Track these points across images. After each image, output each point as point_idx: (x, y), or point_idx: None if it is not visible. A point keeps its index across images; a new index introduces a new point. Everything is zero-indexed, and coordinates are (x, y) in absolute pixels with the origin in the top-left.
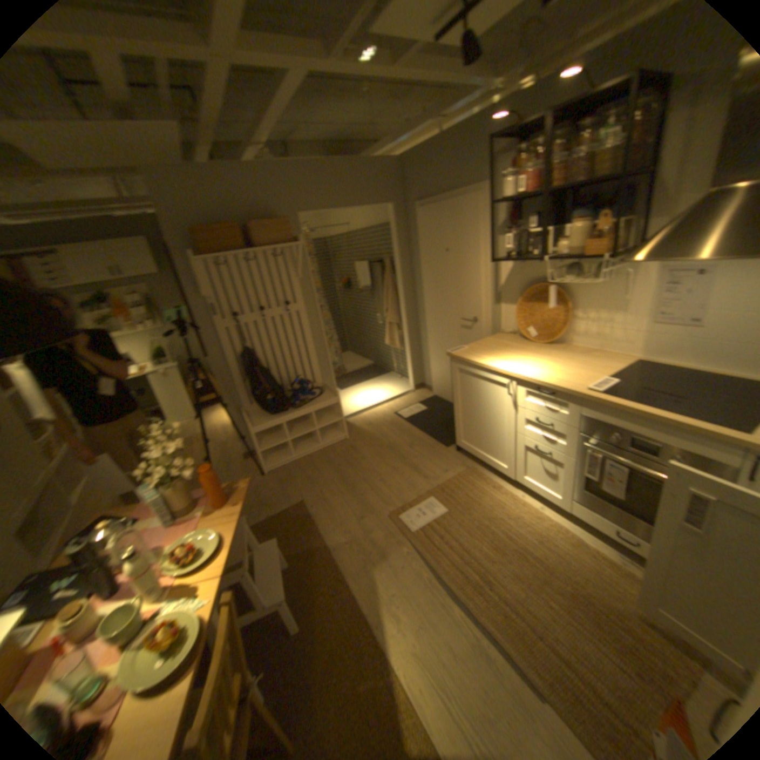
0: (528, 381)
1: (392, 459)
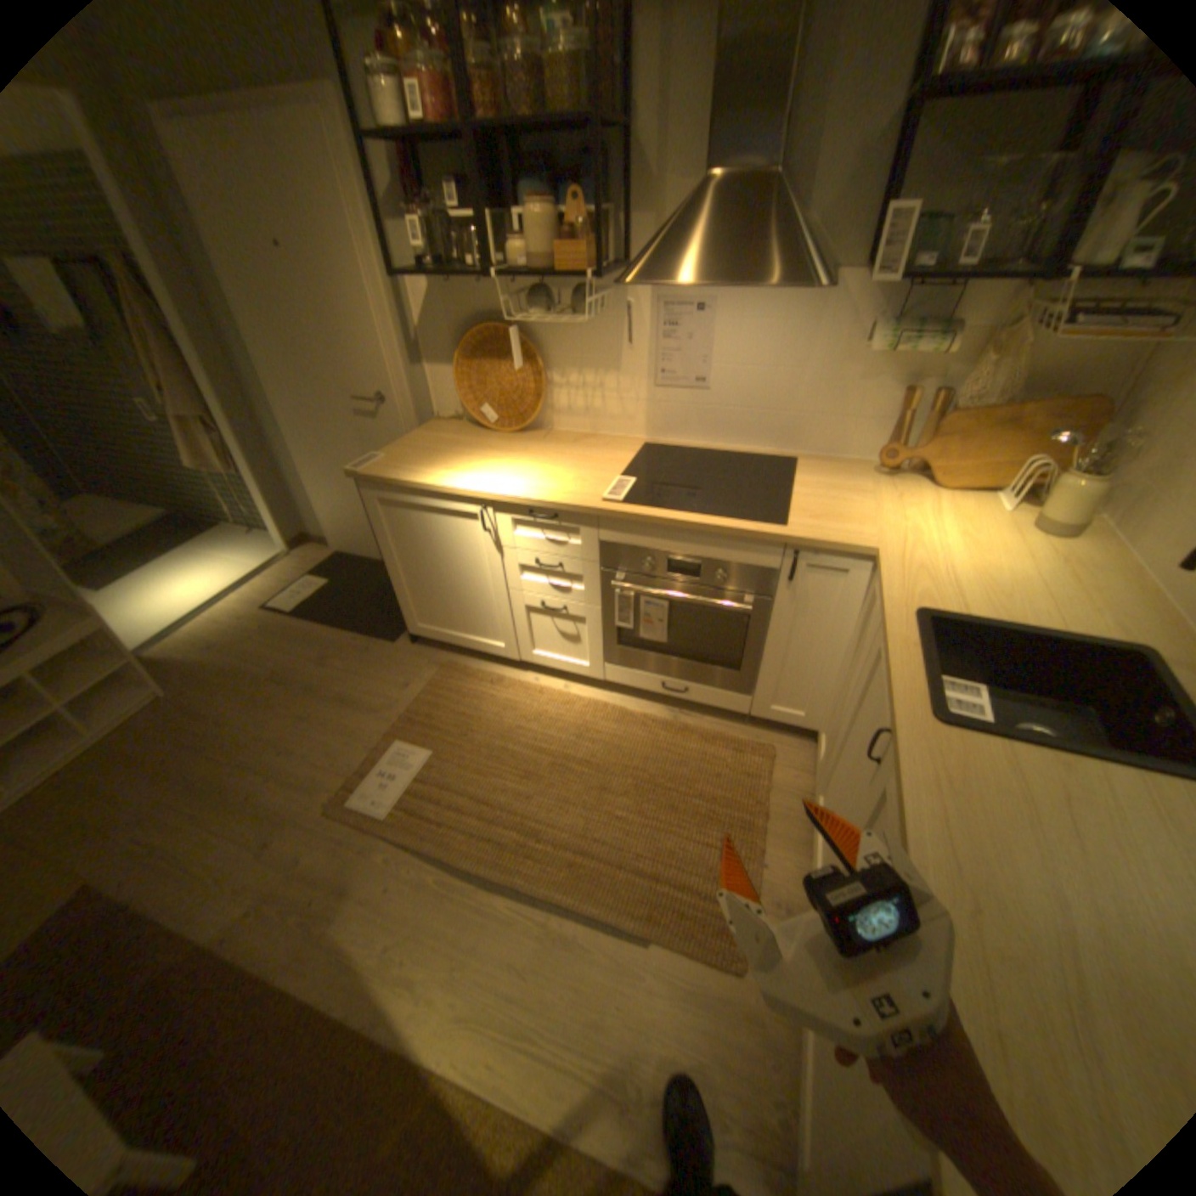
0: (515, 504)
1: (293, 700)
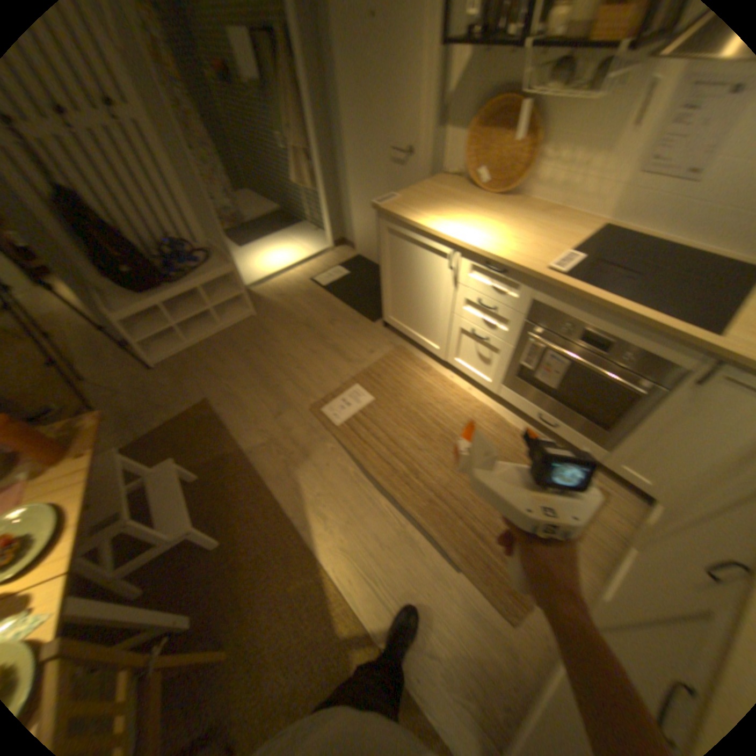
0: (478, 254)
1: (313, 340)
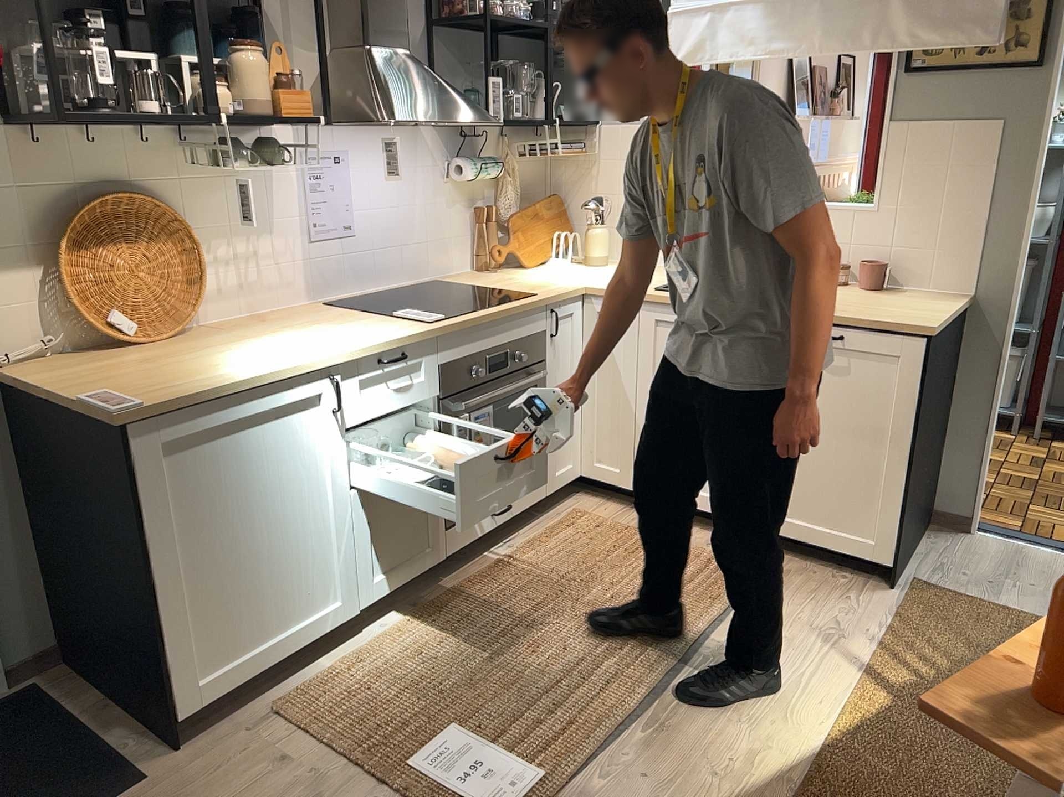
0: (365, 357)
1: None
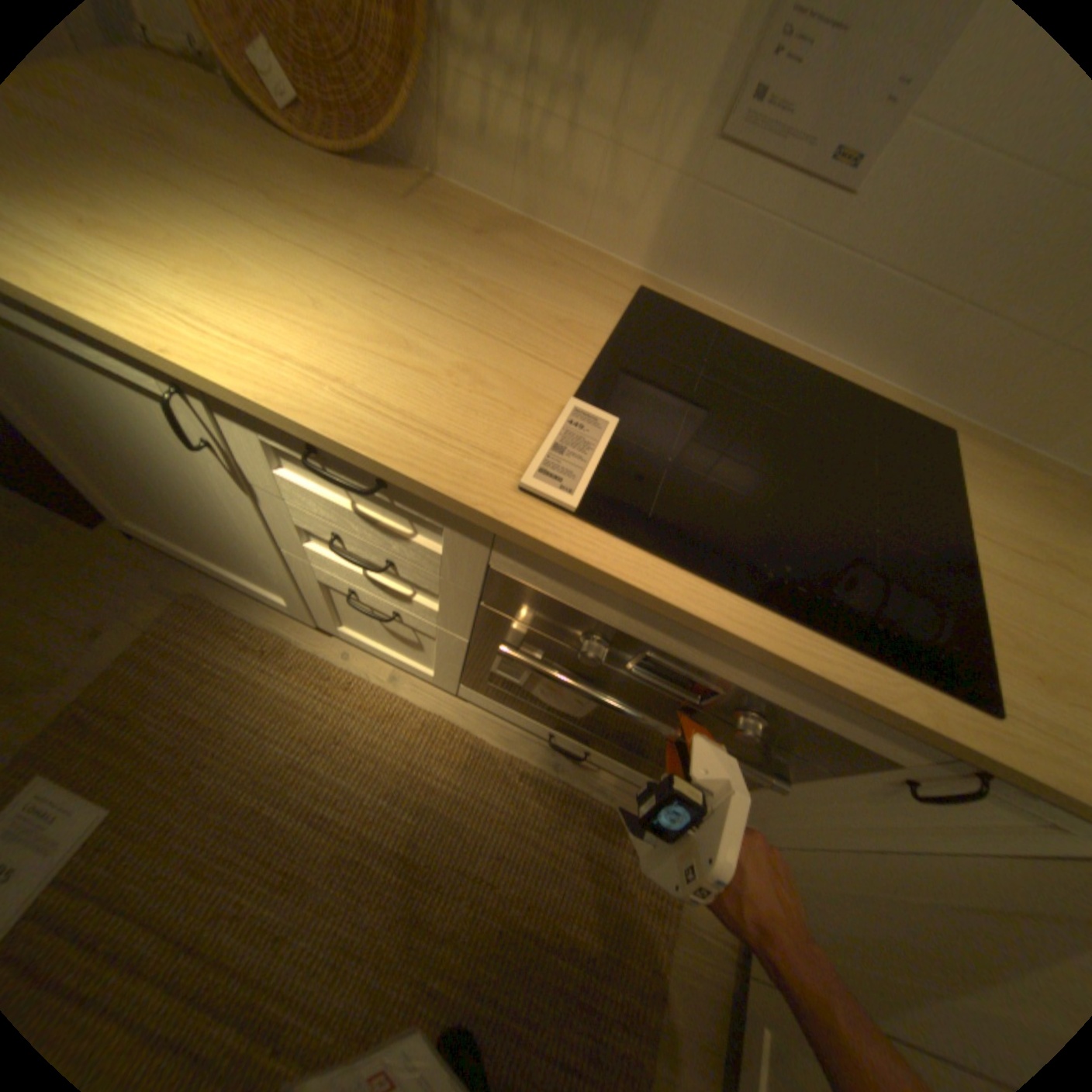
0: (262, 415)
1: None
